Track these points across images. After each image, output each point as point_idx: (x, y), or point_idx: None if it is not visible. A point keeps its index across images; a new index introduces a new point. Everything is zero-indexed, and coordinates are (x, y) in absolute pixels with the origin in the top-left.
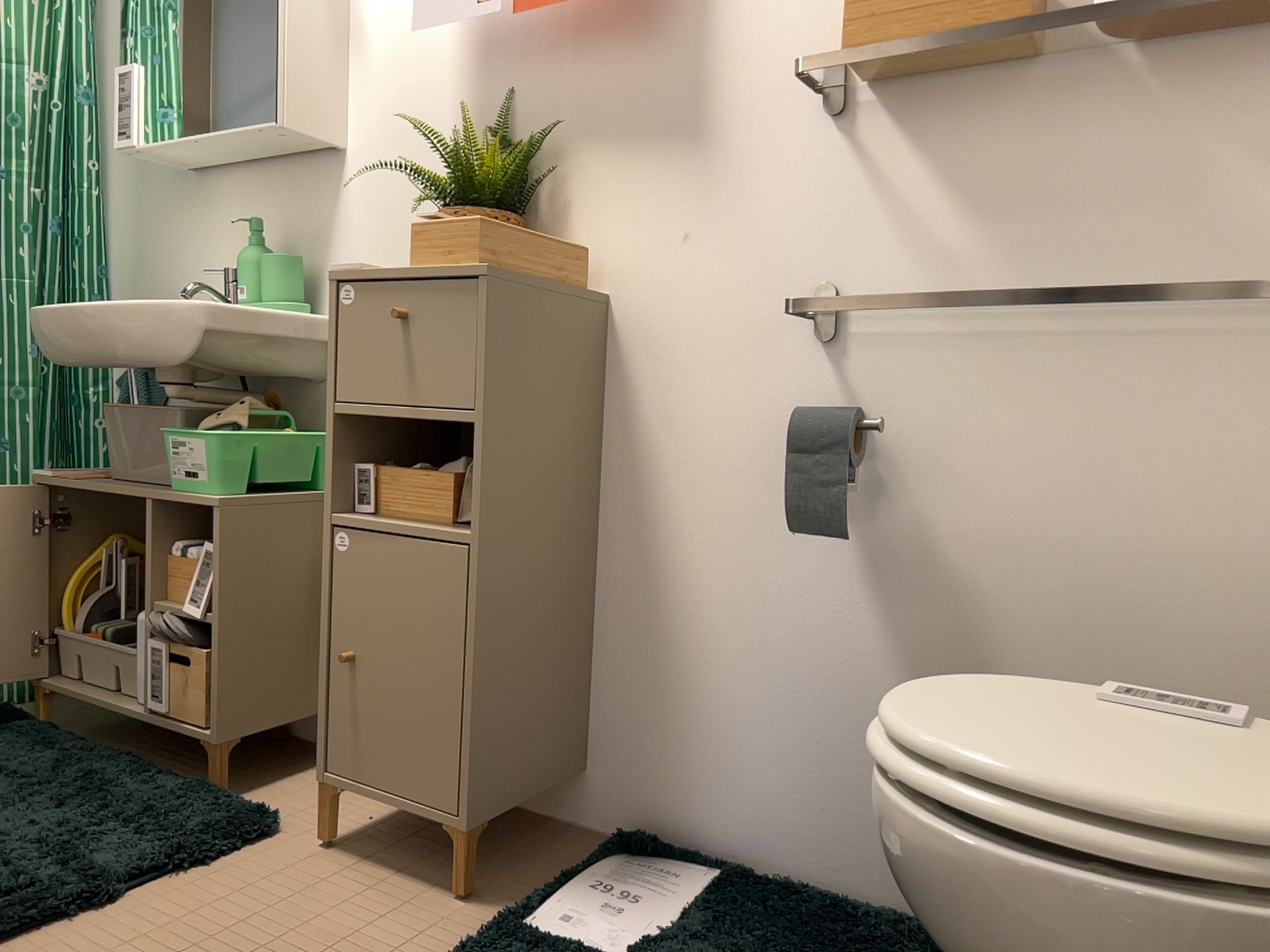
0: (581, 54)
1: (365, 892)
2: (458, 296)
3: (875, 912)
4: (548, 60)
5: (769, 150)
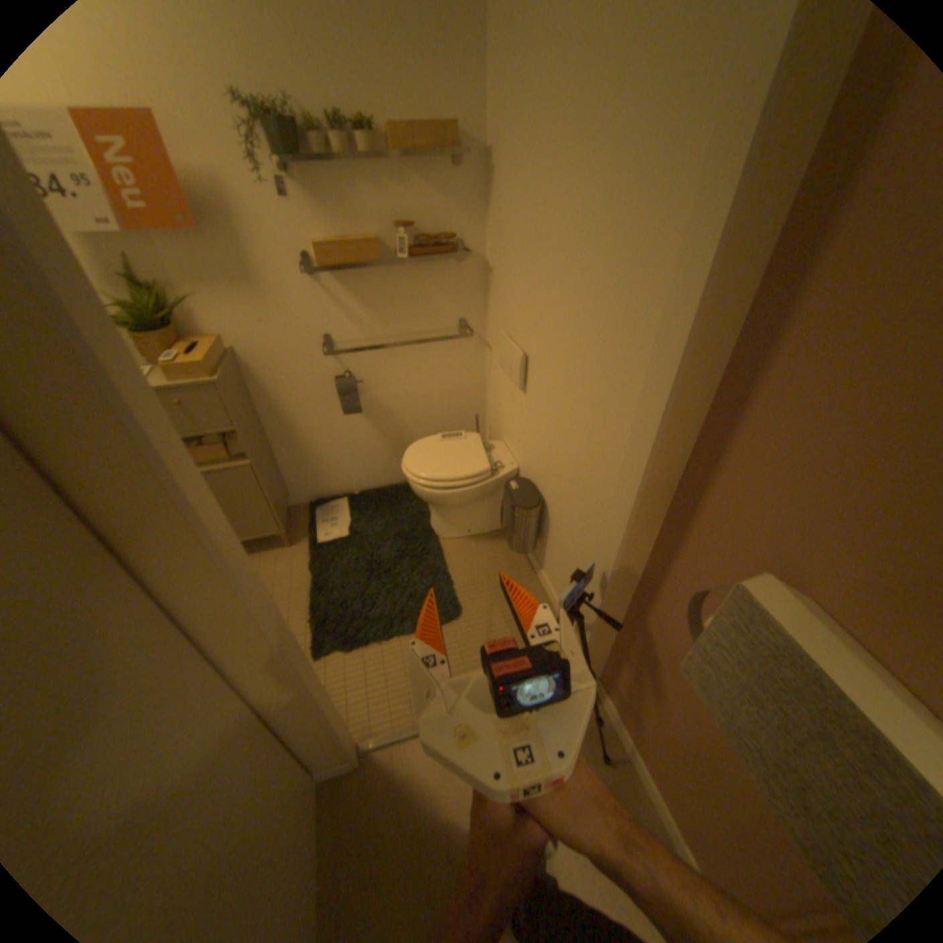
0: (164, 239)
1: (260, 564)
2: (206, 392)
3: (388, 489)
4: (142, 241)
5: (286, 289)
